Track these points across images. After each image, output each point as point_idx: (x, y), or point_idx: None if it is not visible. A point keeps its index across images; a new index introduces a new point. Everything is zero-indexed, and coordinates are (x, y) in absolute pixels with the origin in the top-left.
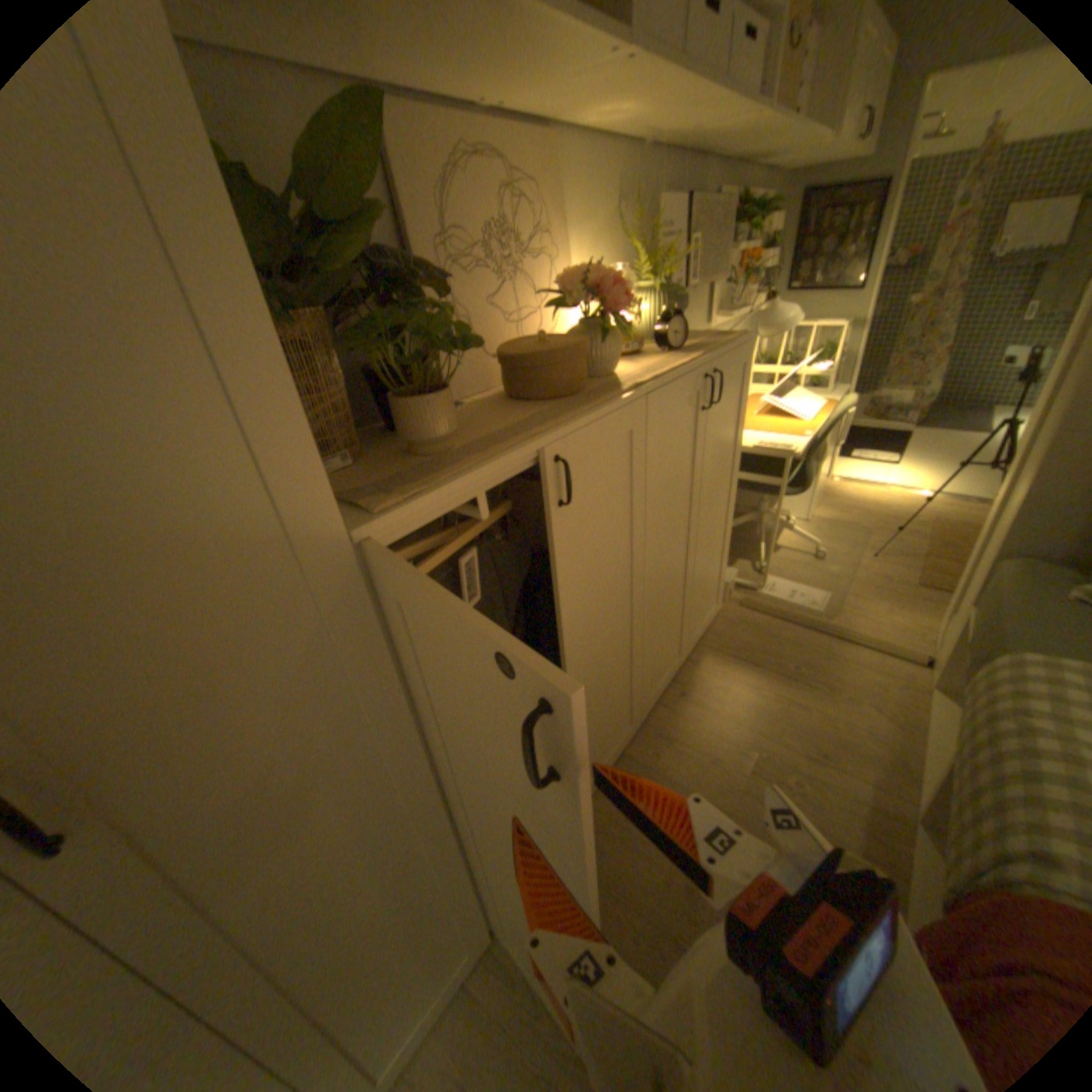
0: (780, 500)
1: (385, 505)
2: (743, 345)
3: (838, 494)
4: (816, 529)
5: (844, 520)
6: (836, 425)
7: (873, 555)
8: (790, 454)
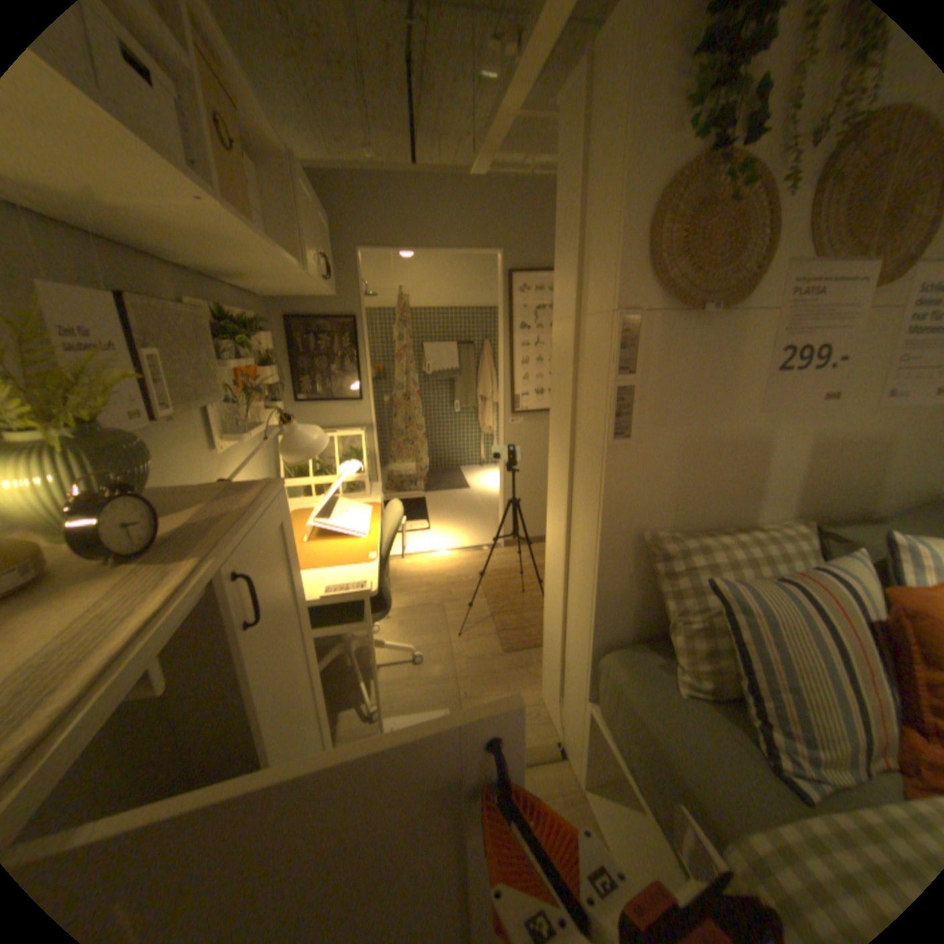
0: (371, 643)
1: None
2: (271, 501)
3: (400, 573)
4: (399, 623)
5: (417, 600)
6: (393, 534)
7: (456, 632)
8: (366, 592)
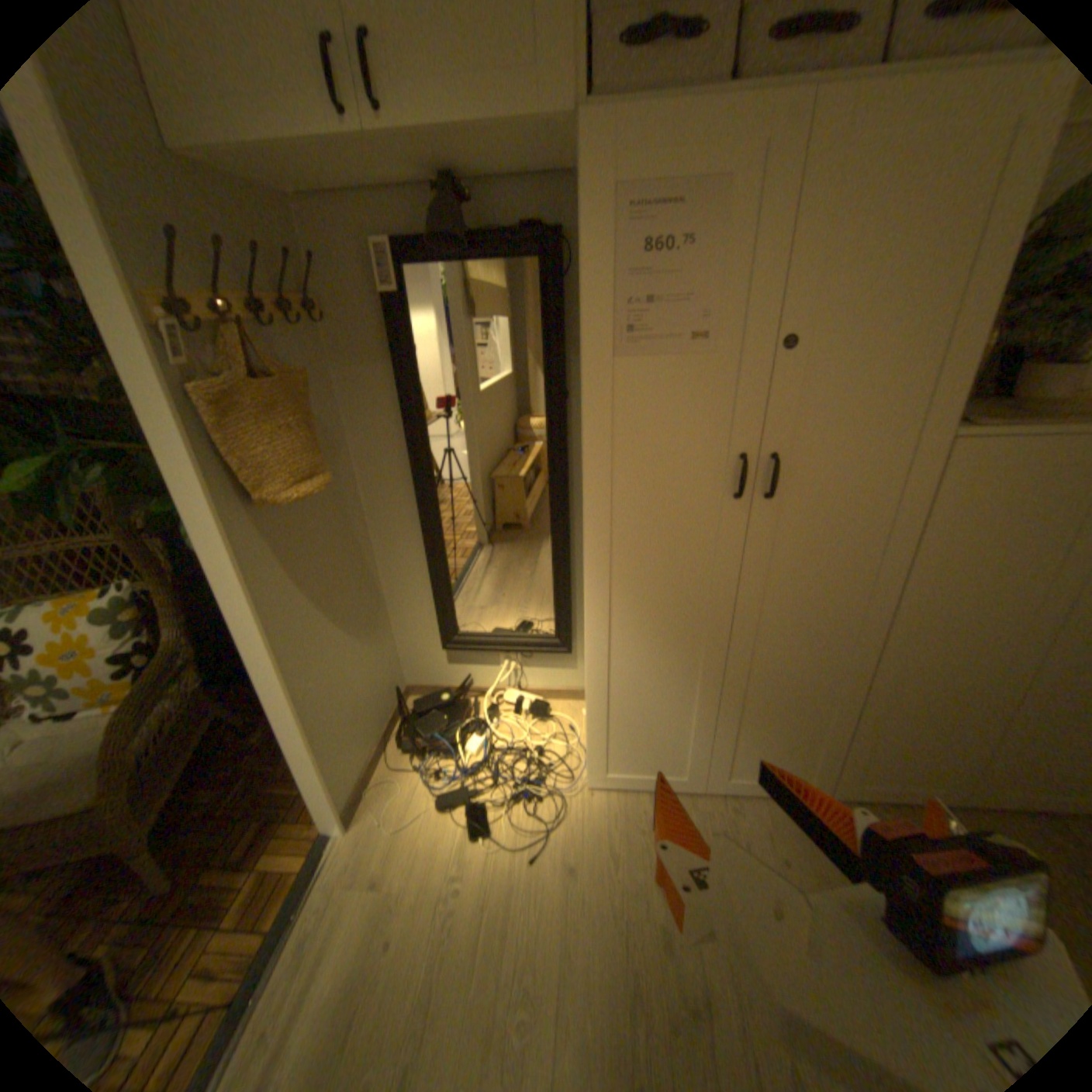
0: None
1: (988, 426)
2: None
3: None
4: None
5: None
6: None
7: None
8: None
